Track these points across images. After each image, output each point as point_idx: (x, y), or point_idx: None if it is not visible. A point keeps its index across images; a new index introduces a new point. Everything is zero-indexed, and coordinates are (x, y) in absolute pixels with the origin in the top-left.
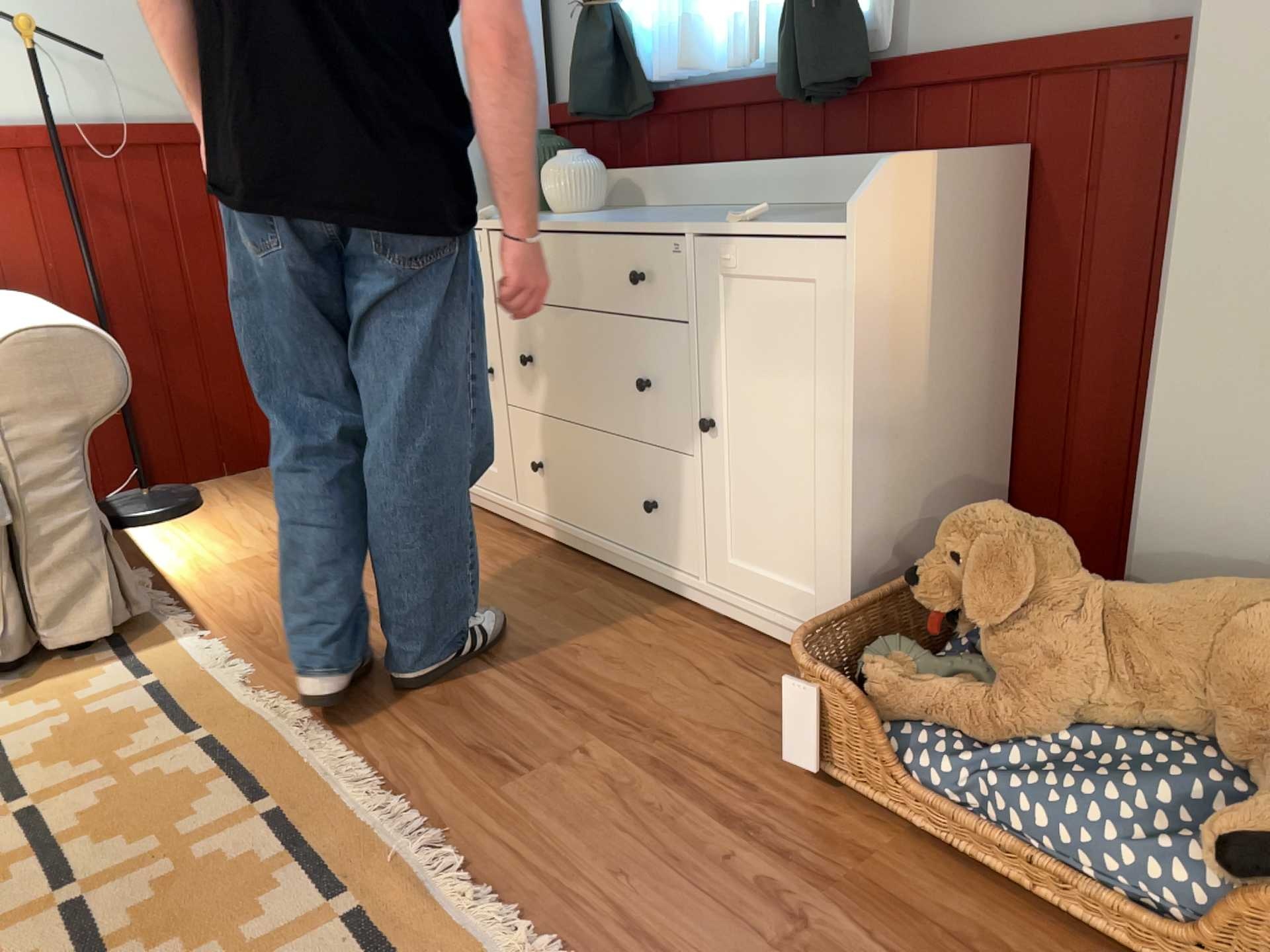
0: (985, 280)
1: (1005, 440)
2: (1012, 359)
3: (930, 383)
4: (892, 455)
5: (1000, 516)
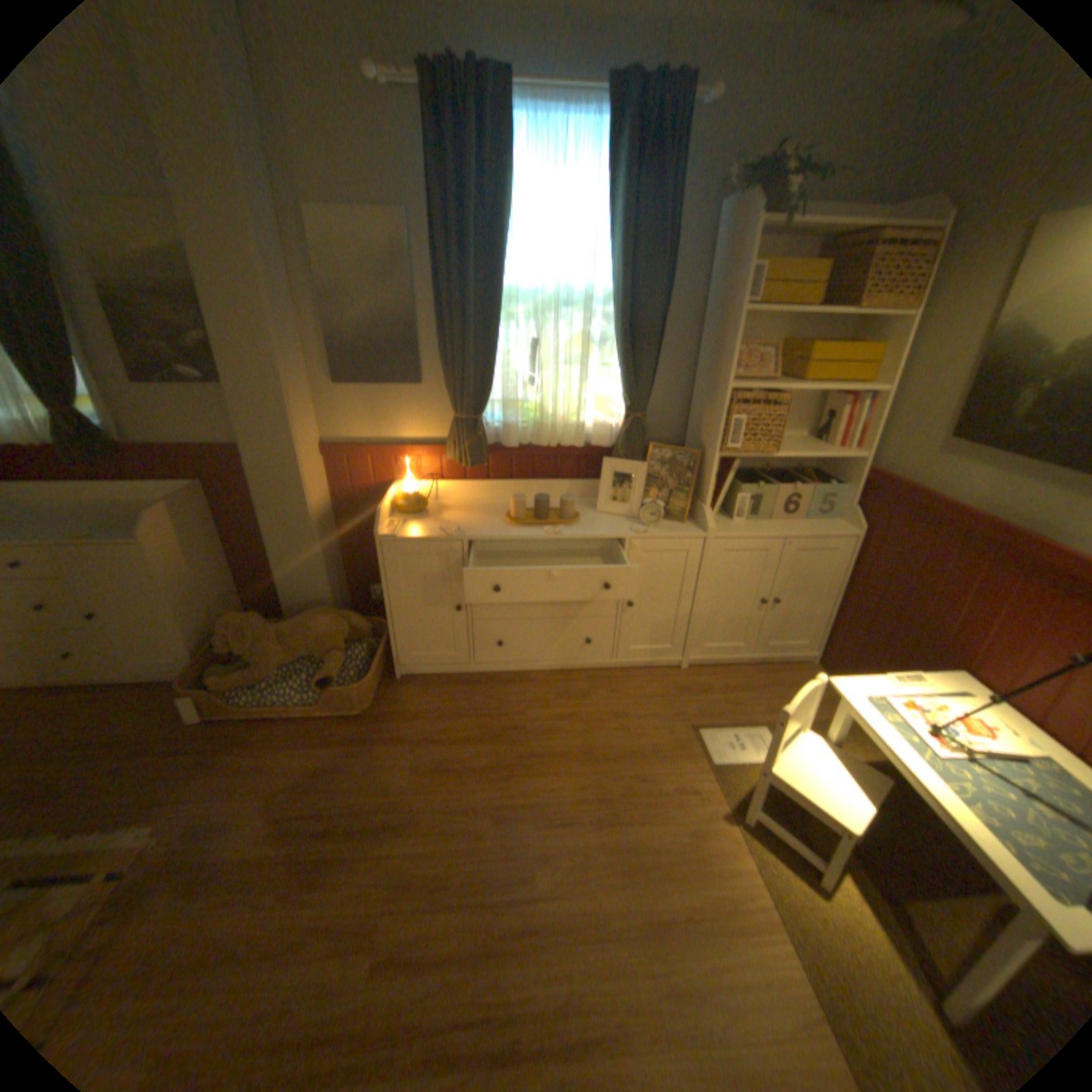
0: (201, 532)
1: (230, 577)
2: (222, 551)
3: (192, 575)
4: (186, 606)
5: (234, 620)
